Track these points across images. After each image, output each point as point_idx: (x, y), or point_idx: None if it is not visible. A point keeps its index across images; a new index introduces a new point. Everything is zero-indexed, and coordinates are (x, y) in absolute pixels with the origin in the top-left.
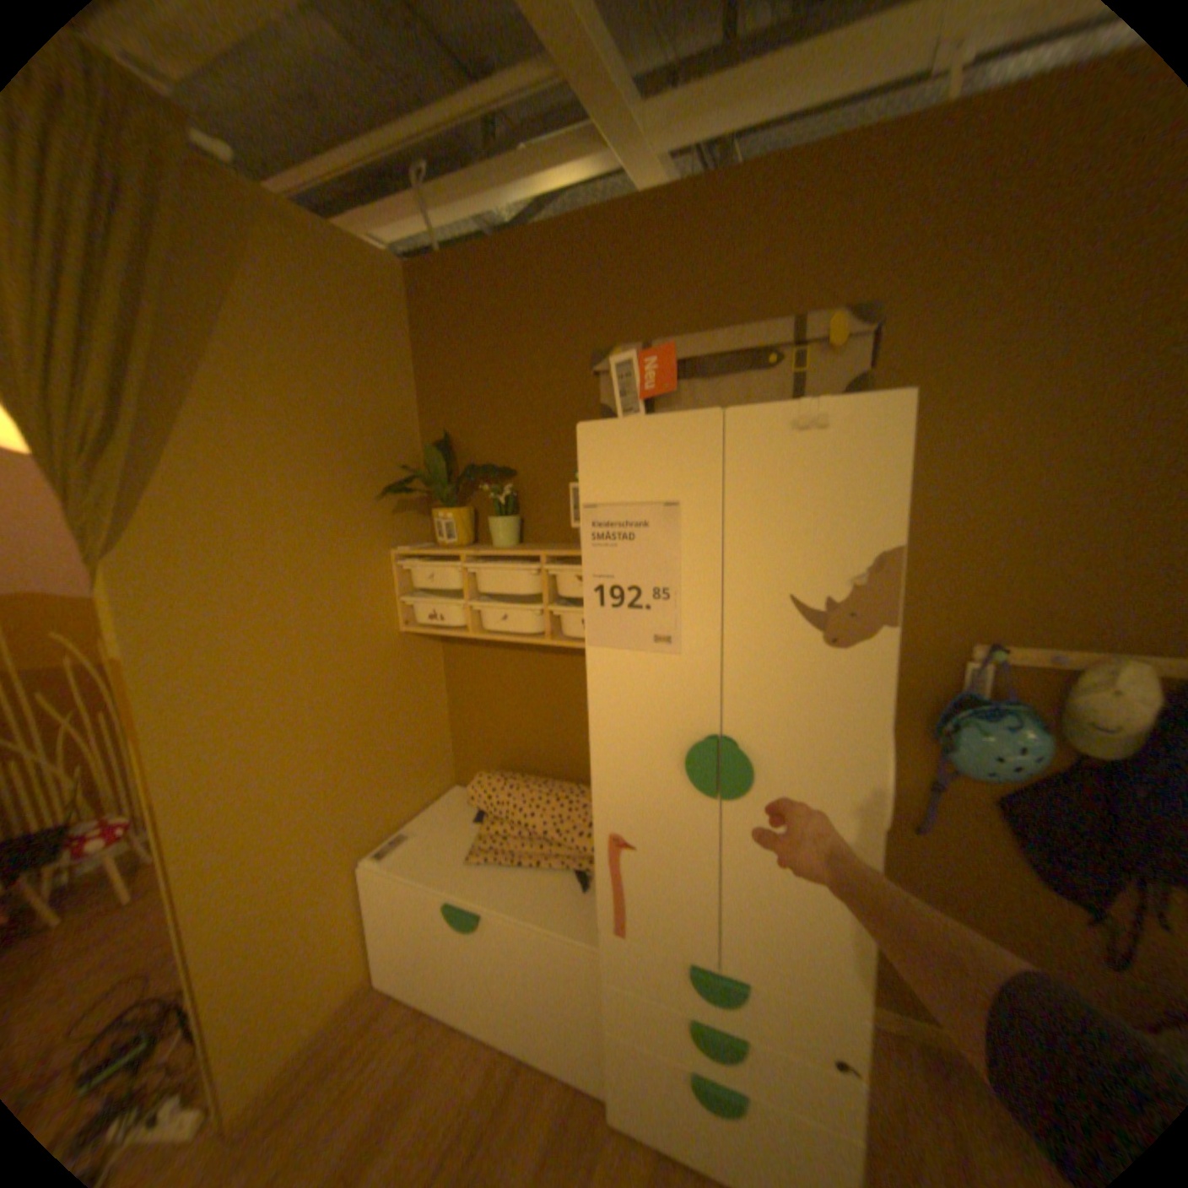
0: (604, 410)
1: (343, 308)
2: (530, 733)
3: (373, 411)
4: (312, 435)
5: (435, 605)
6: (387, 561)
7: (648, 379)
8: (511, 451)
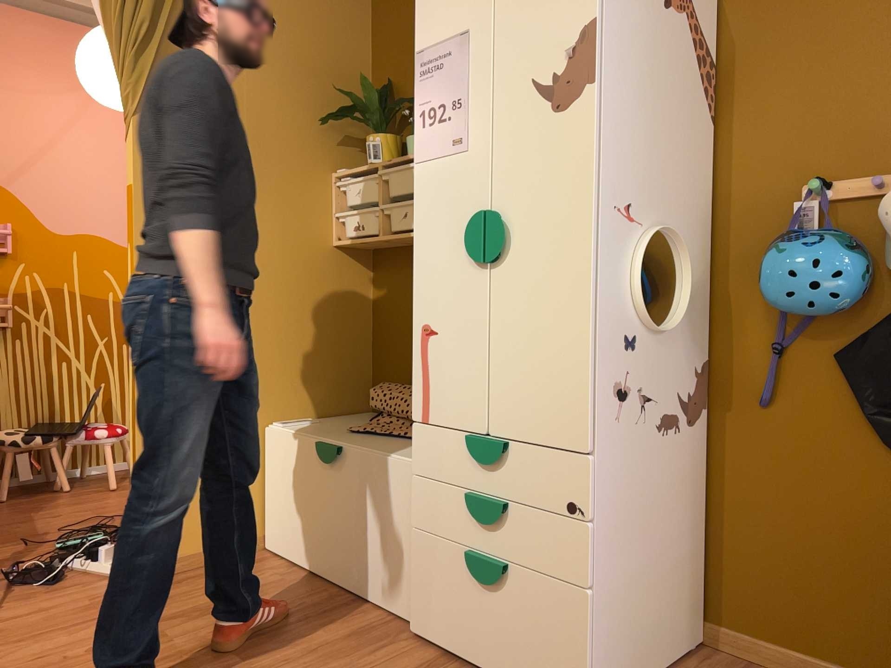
0: None
1: None
2: None
3: (331, 60)
4: (279, 68)
5: (358, 217)
6: (327, 180)
7: None
8: None
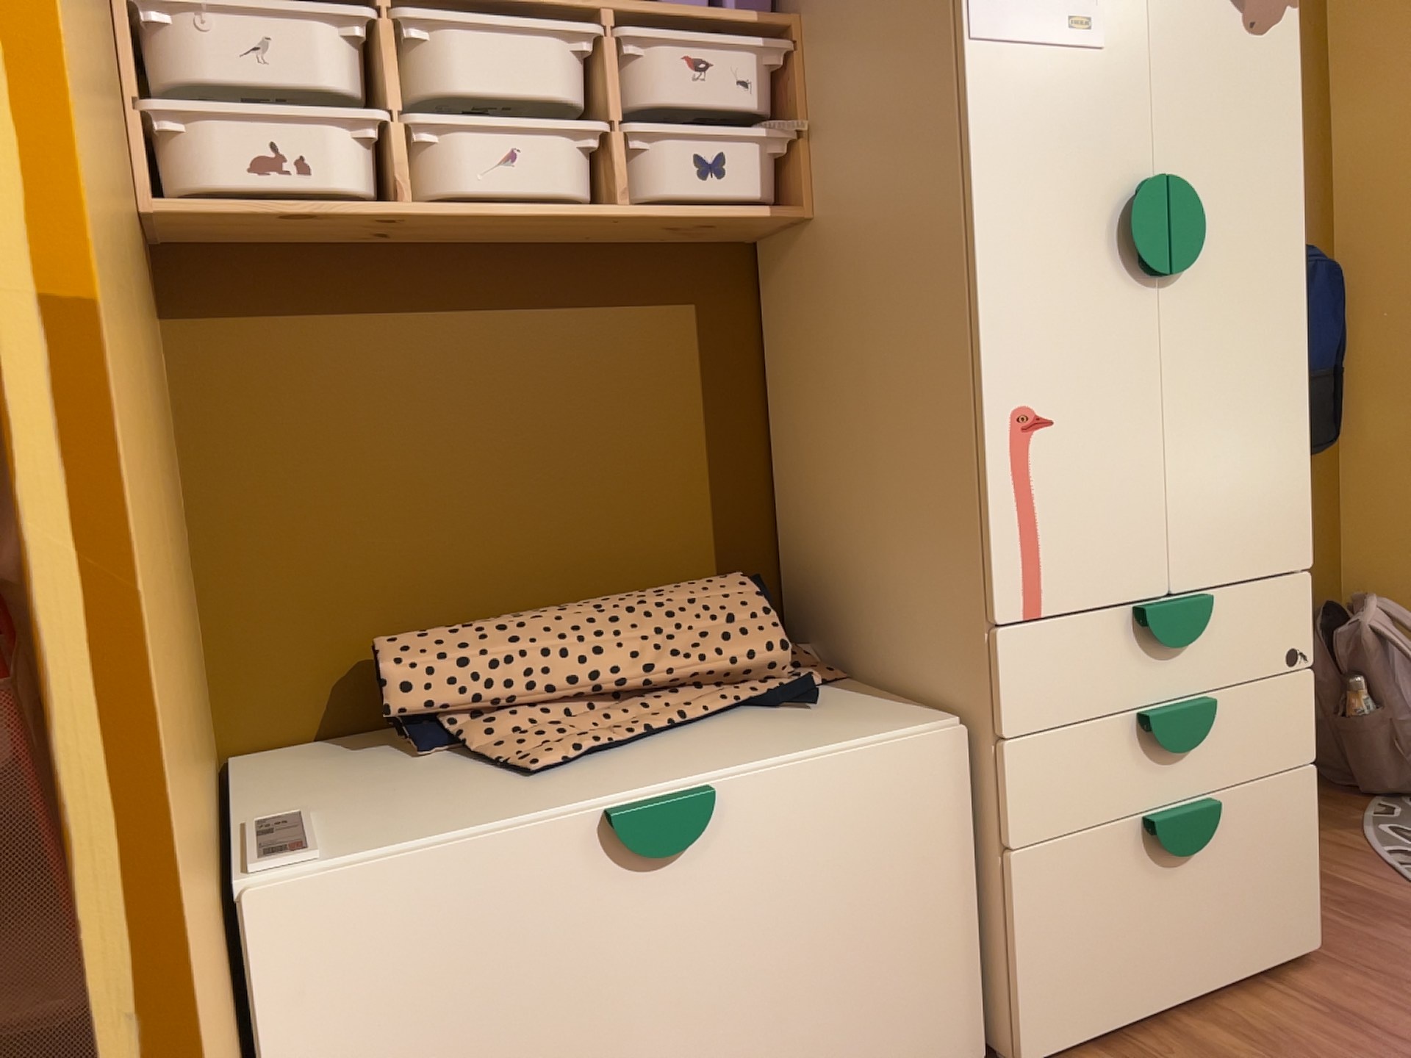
0: None
1: None
2: (472, 522)
3: None
4: None
5: (276, 134)
6: None
7: None
8: None
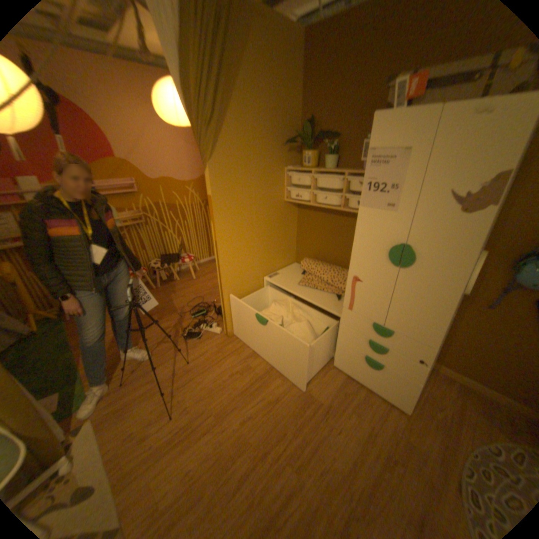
0: (387, 103)
1: (279, 57)
2: (326, 247)
3: (285, 106)
4: (263, 118)
5: (298, 192)
6: (283, 172)
7: (413, 86)
8: (339, 124)
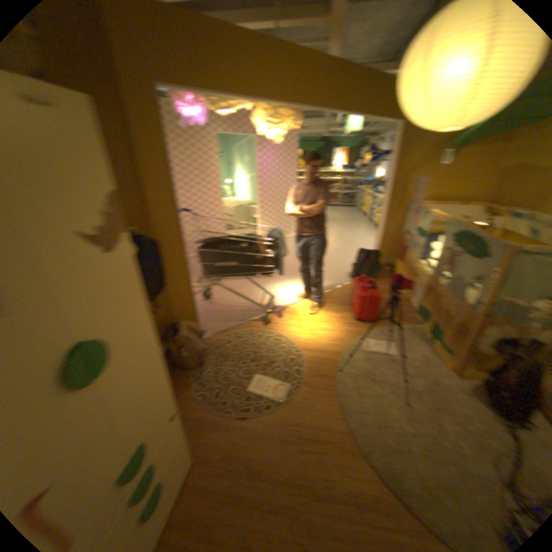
0: None
1: None
2: None
3: None
4: None
5: None
6: None
7: None
8: None
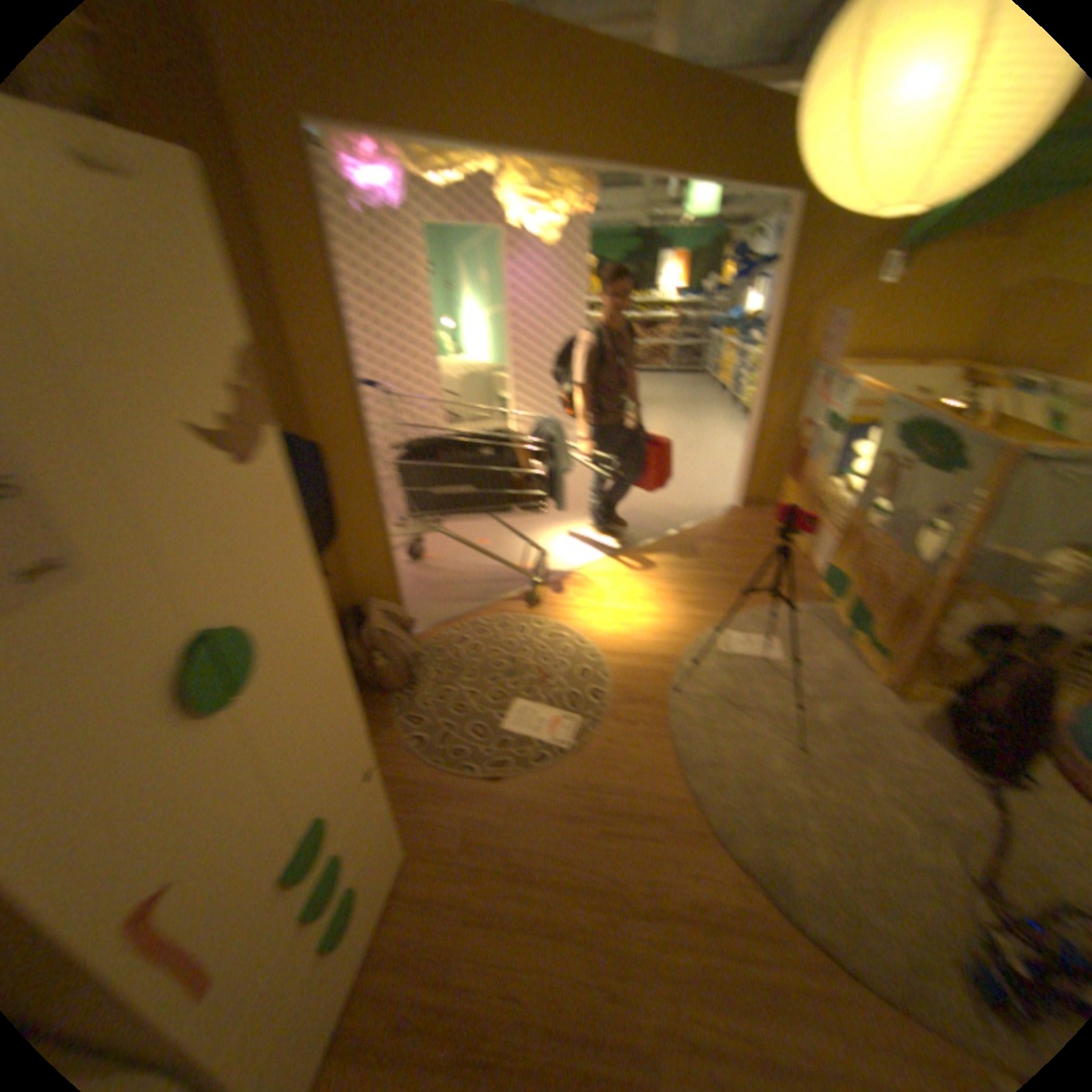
0: None
1: None
2: None
3: None
4: None
5: None
6: None
7: None
8: None
